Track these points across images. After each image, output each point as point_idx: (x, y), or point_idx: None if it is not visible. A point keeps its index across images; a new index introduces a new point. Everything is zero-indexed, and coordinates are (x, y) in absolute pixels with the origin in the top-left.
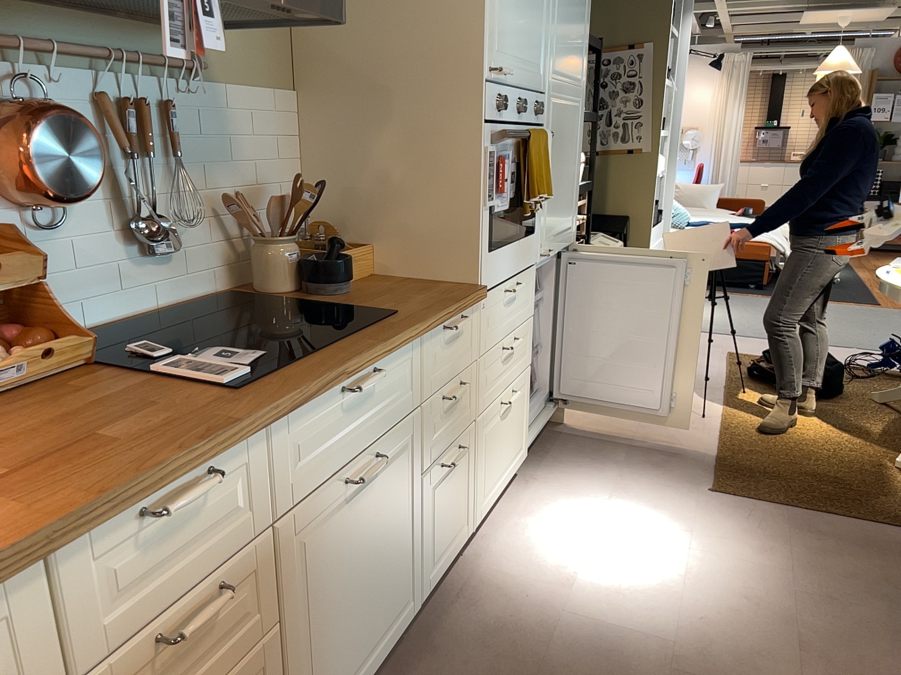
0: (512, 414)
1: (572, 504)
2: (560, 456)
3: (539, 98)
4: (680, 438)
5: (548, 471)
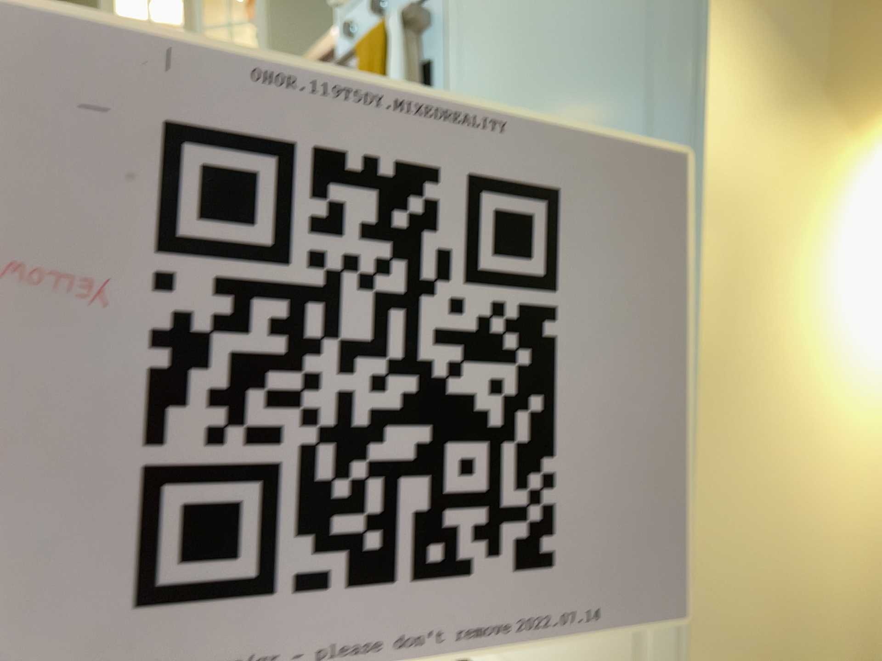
0: None
1: None
2: None
3: None
4: None
5: None
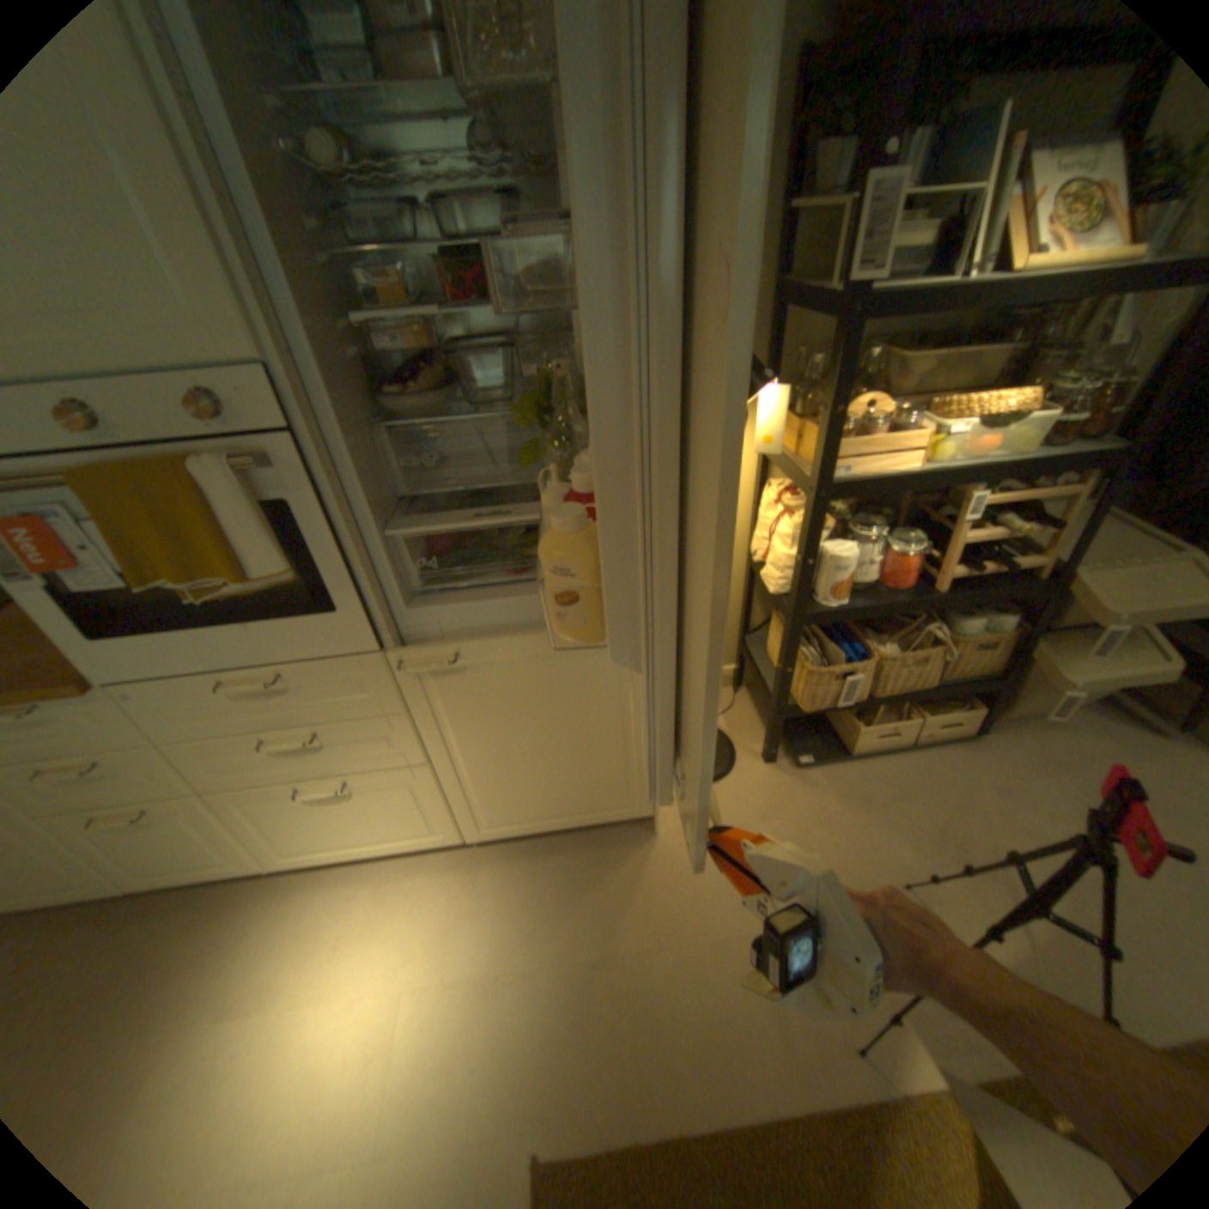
0: (354, 804)
1: (416, 944)
2: (546, 874)
3: (205, 376)
4: (722, 1037)
5: (496, 878)
